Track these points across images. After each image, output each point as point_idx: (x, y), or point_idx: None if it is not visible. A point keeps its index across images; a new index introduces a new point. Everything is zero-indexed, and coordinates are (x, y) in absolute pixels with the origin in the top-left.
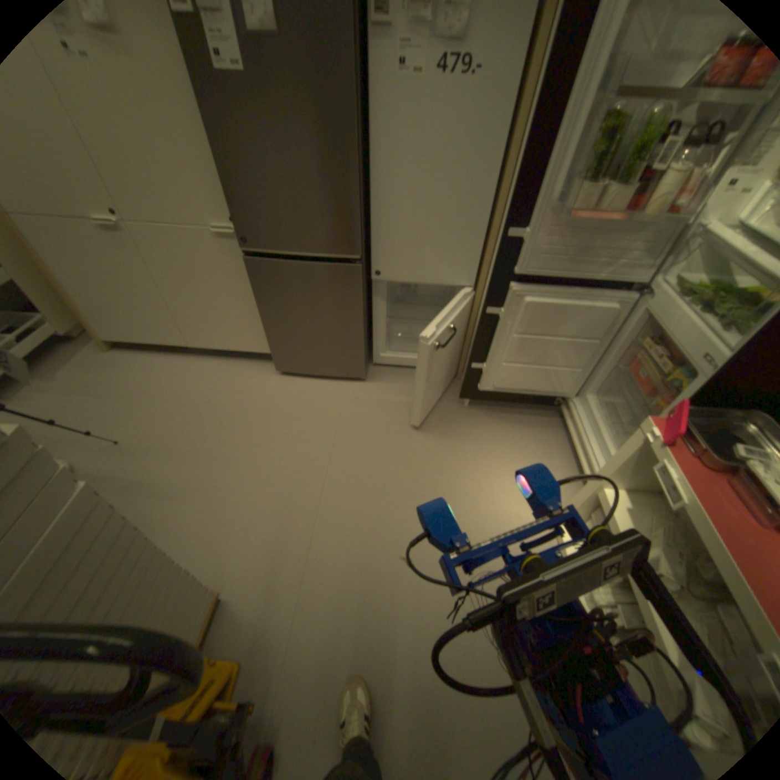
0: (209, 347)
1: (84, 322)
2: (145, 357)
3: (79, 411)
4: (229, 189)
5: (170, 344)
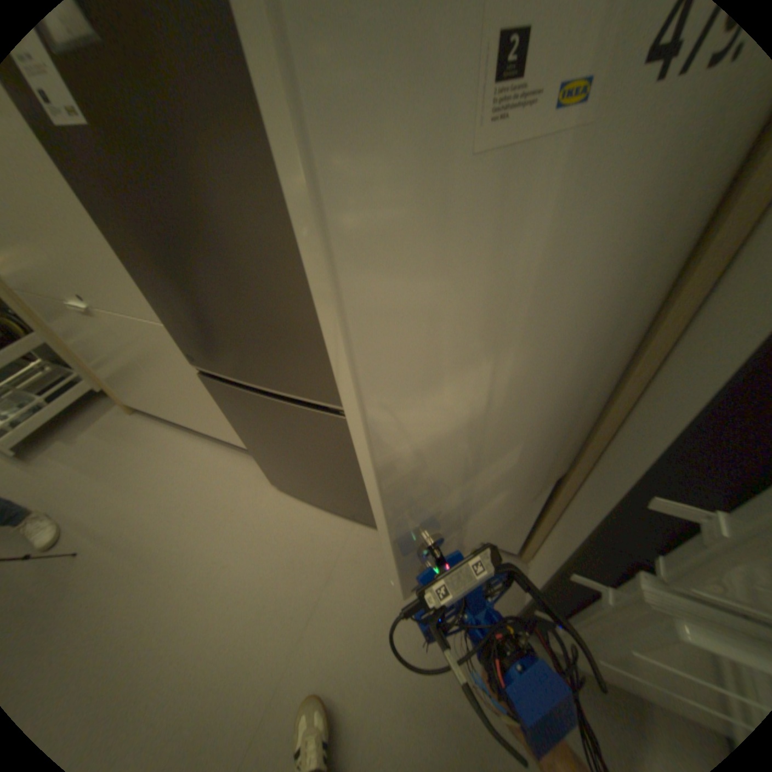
0: (210, 434)
1: (103, 387)
2: (158, 428)
3: (70, 492)
4: (147, 295)
5: (175, 422)
